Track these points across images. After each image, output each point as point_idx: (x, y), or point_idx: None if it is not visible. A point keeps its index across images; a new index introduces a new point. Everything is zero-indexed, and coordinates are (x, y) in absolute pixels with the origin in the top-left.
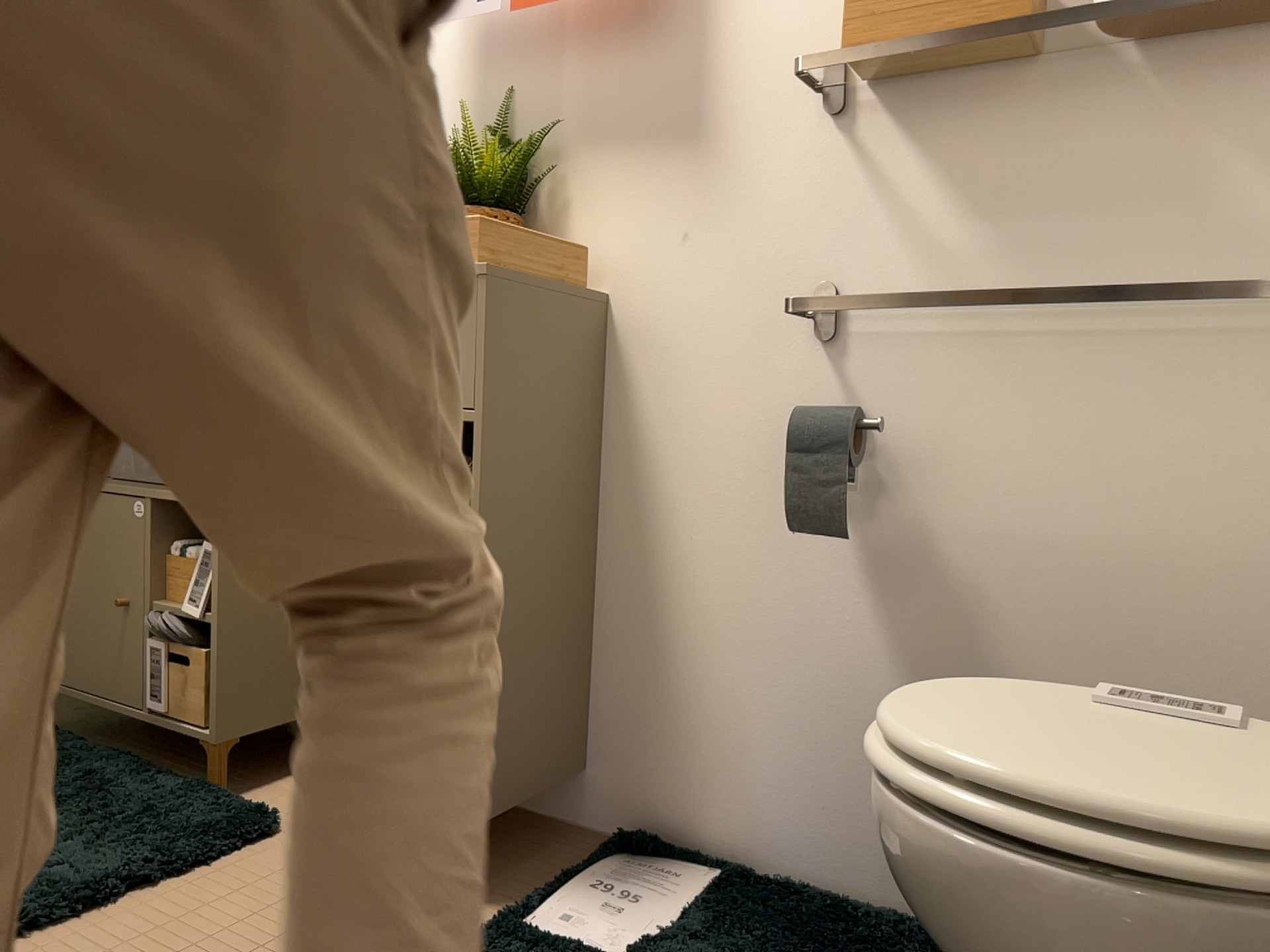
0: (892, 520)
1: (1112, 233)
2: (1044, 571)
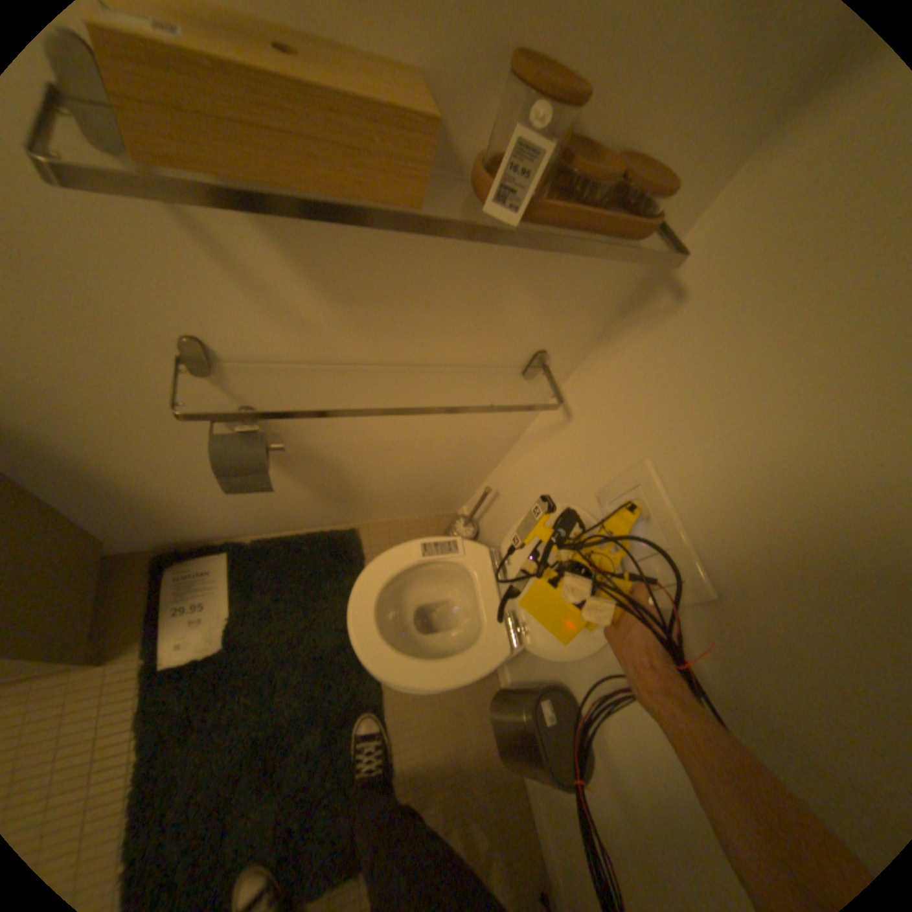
0: (289, 448)
1: (443, 323)
2: (378, 453)
